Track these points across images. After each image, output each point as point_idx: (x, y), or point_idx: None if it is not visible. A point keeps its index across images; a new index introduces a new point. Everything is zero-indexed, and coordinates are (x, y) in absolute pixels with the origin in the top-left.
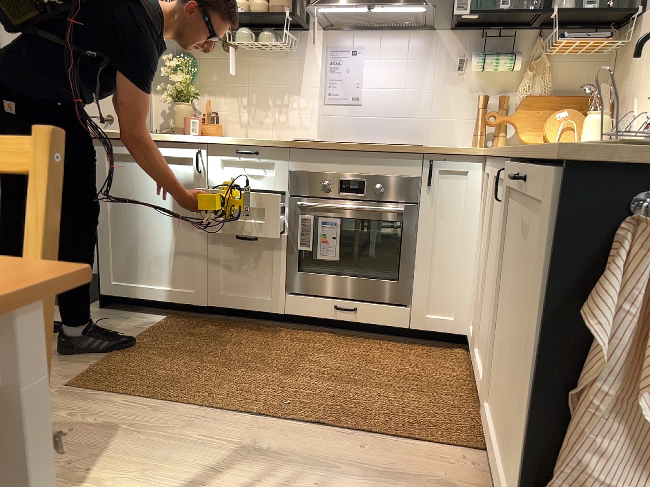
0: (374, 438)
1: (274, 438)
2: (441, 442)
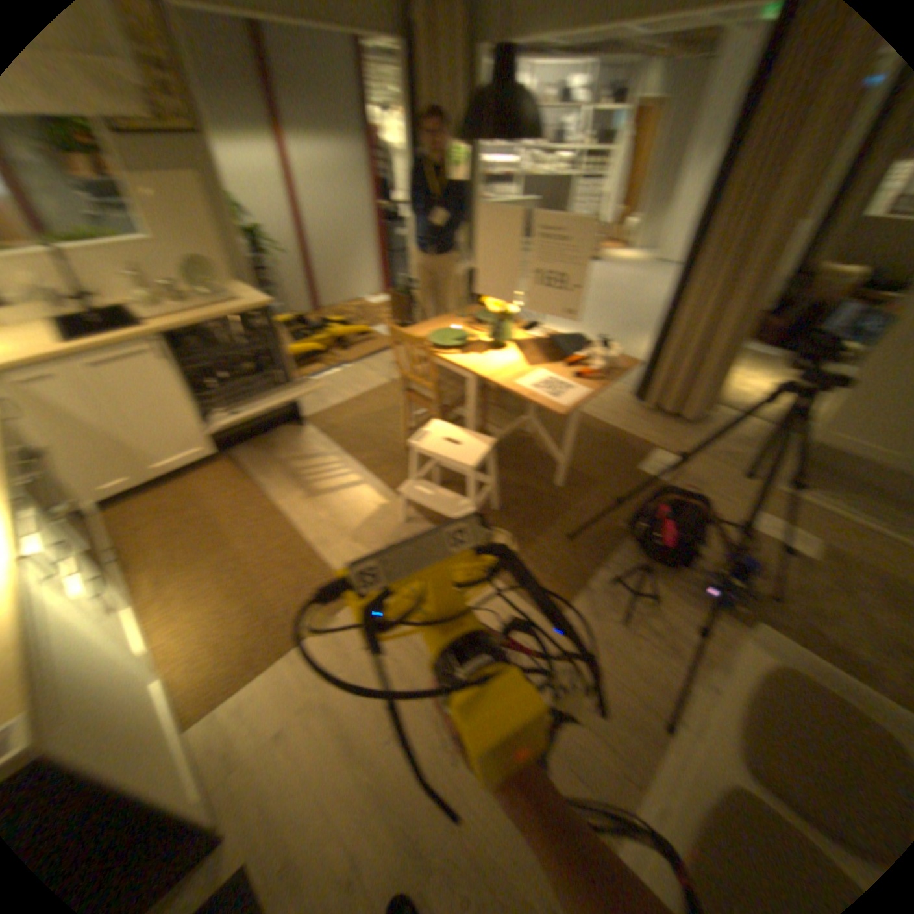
0: (254, 479)
1: (290, 497)
2: (233, 468)
